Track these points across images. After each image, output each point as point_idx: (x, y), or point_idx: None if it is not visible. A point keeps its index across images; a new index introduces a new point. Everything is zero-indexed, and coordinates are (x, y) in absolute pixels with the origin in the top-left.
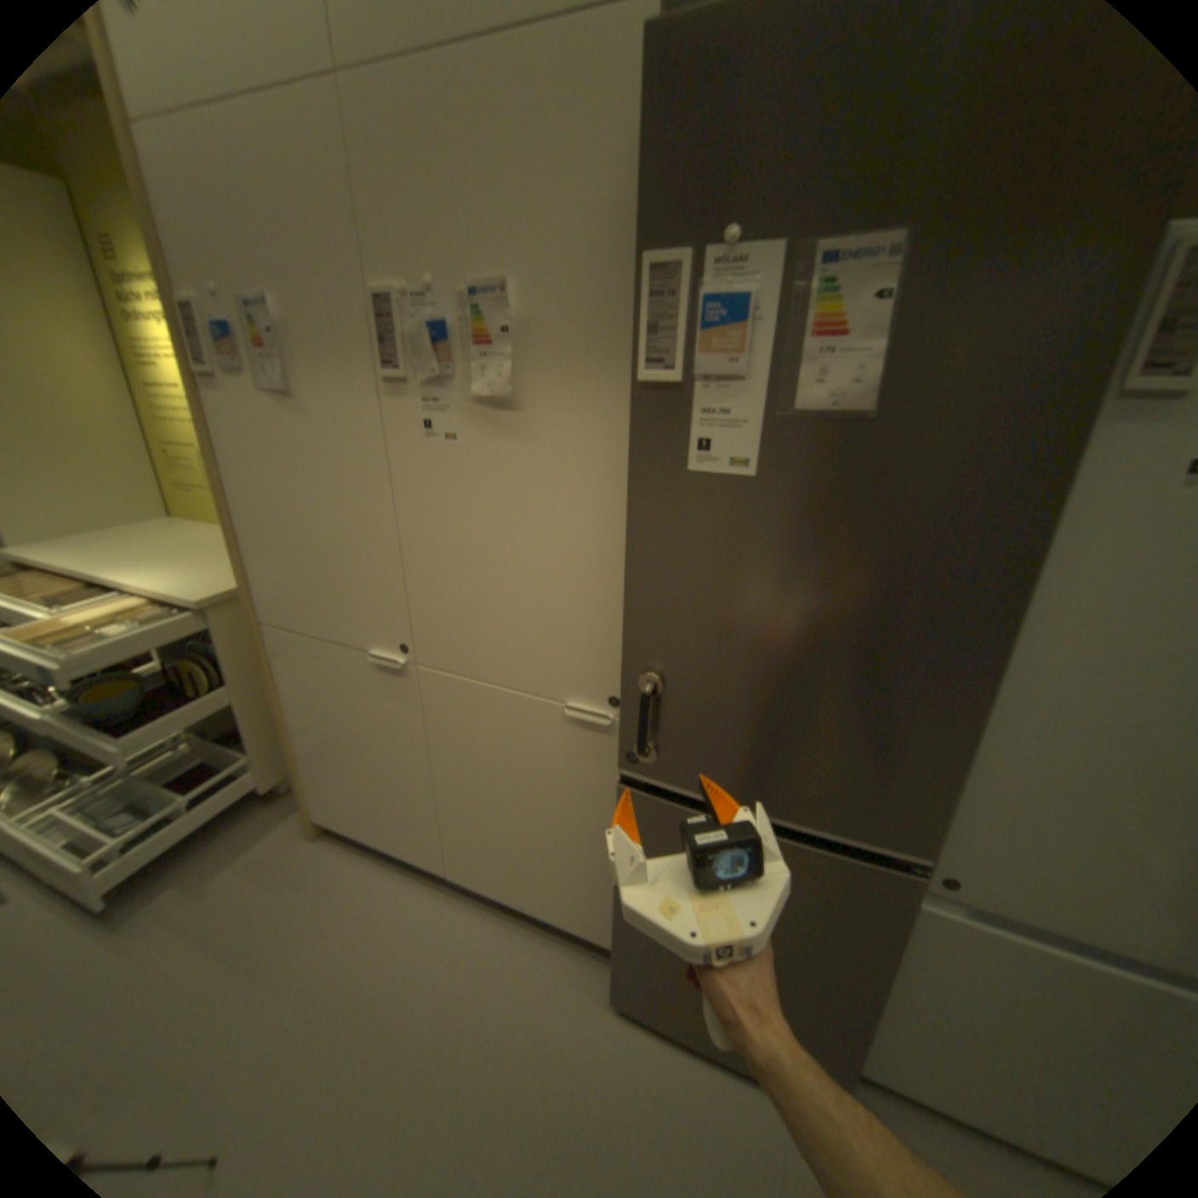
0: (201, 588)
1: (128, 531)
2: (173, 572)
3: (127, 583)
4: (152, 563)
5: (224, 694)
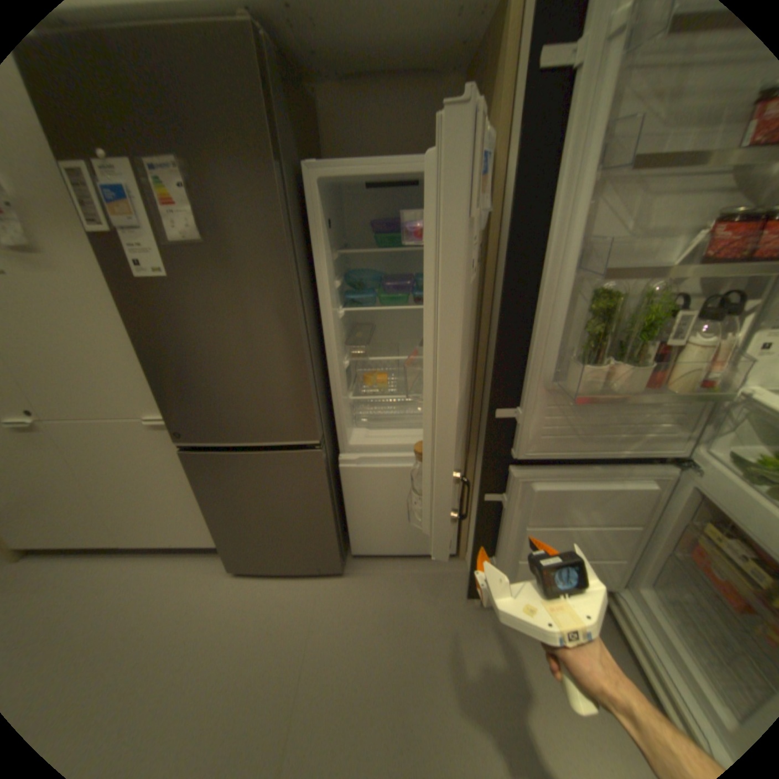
0: None
1: None
2: None
3: None
4: None
5: None
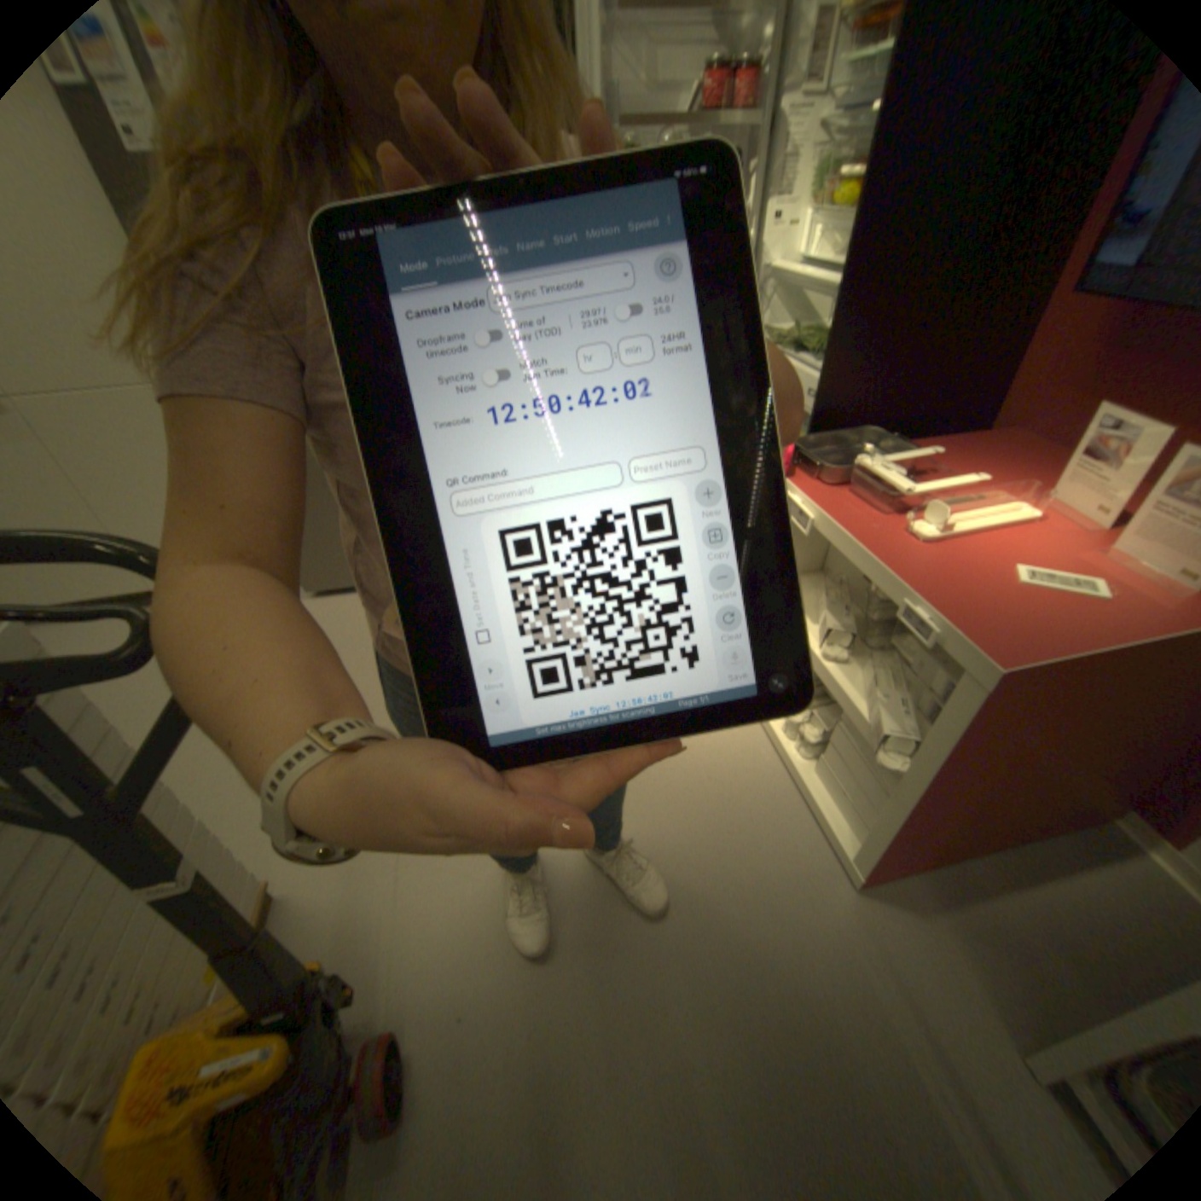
0: None
1: None
2: None
3: None
4: None
5: None
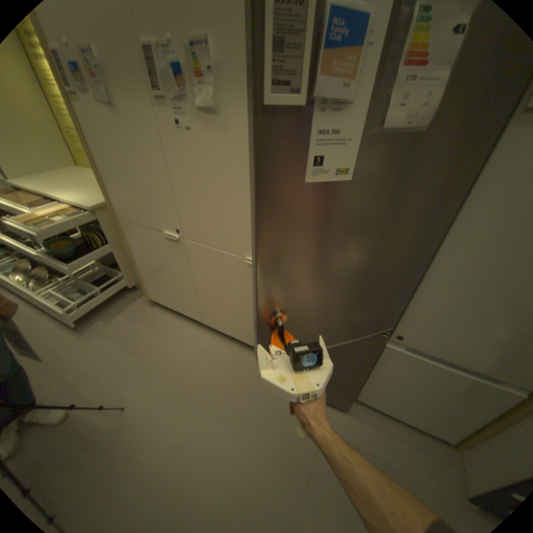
0: (91, 201)
1: (58, 172)
2: (78, 193)
3: (60, 198)
4: (69, 188)
5: (108, 247)
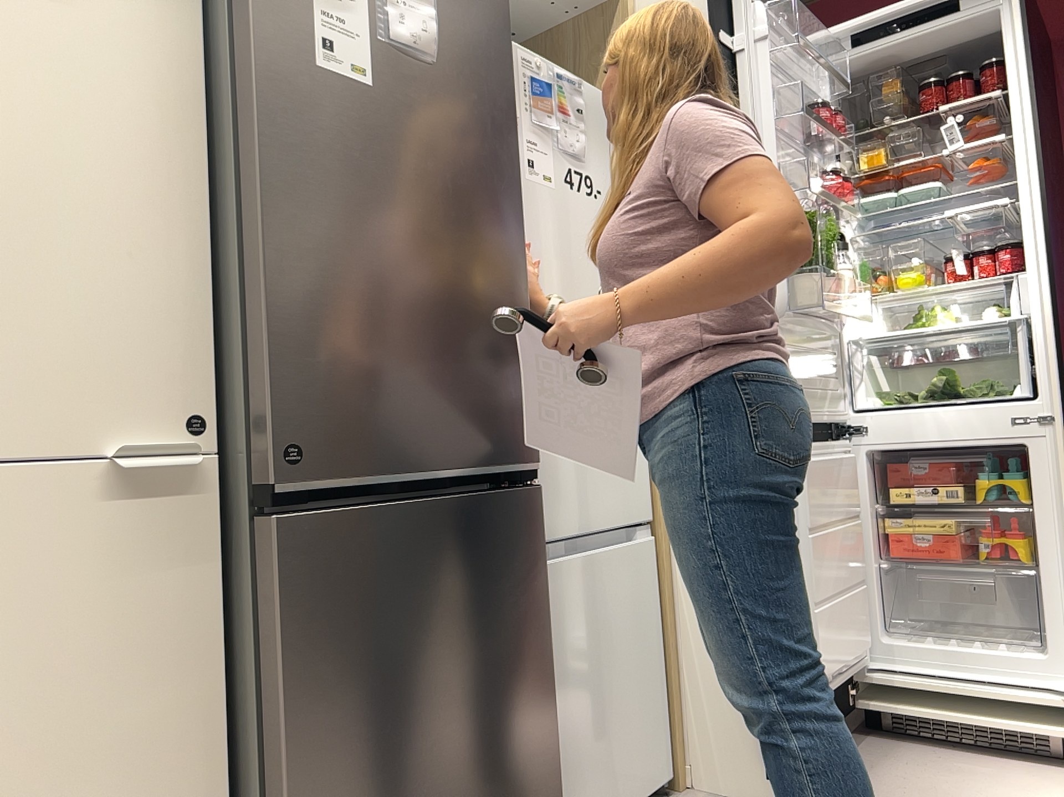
0: None
1: None
2: None
3: None
4: None
5: None
